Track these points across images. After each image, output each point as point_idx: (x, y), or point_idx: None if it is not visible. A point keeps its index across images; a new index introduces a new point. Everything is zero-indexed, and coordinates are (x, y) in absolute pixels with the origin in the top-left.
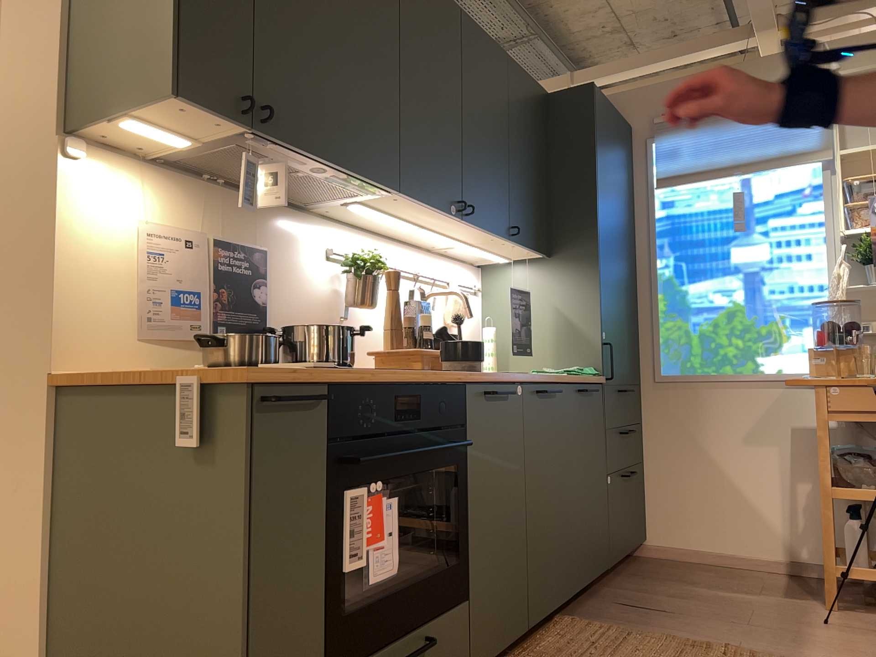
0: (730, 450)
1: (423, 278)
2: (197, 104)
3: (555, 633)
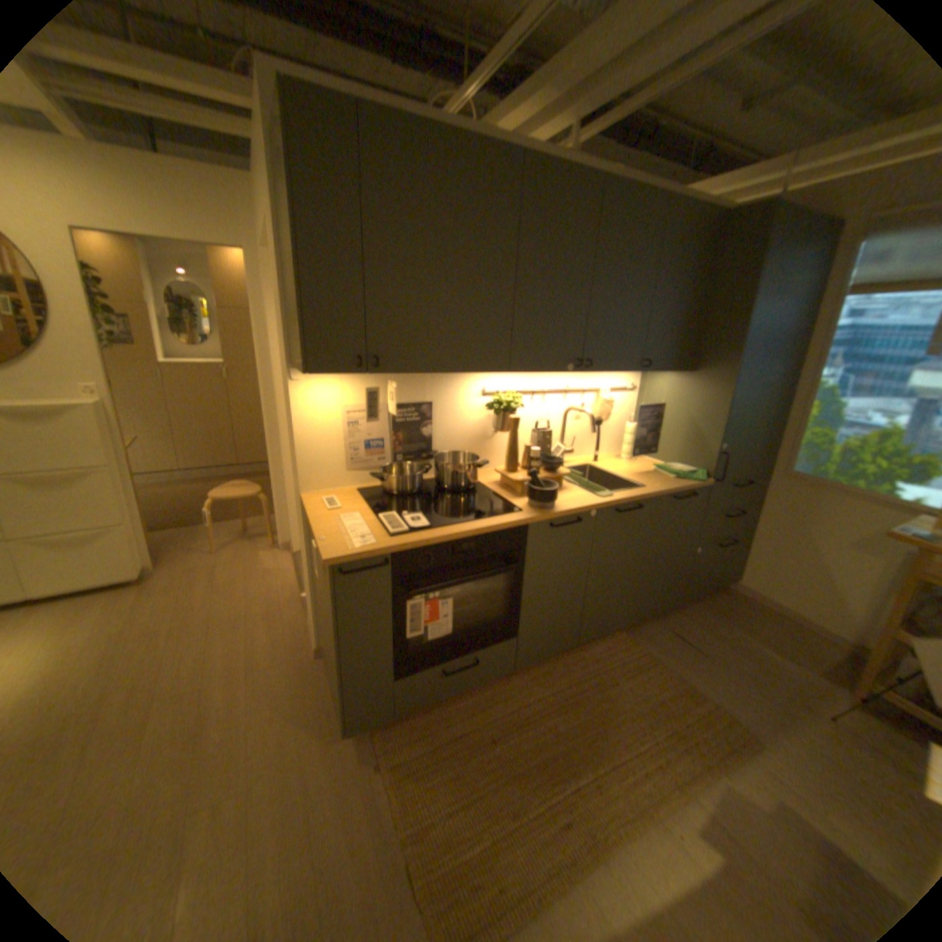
0: (835, 548)
1: (572, 390)
2: (323, 372)
3: (605, 645)
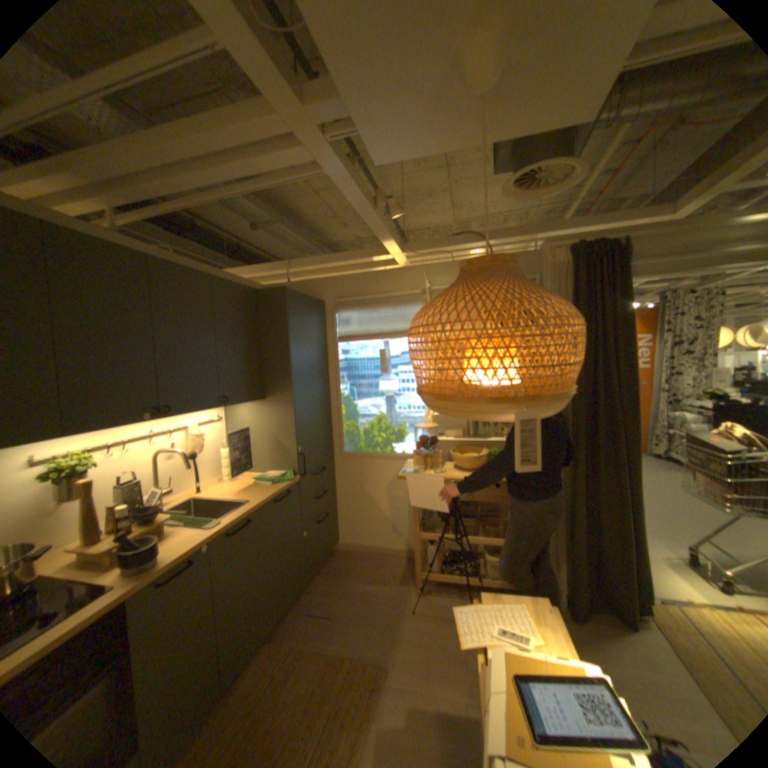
0: (379, 494)
1: (158, 434)
2: None
3: (250, 672)
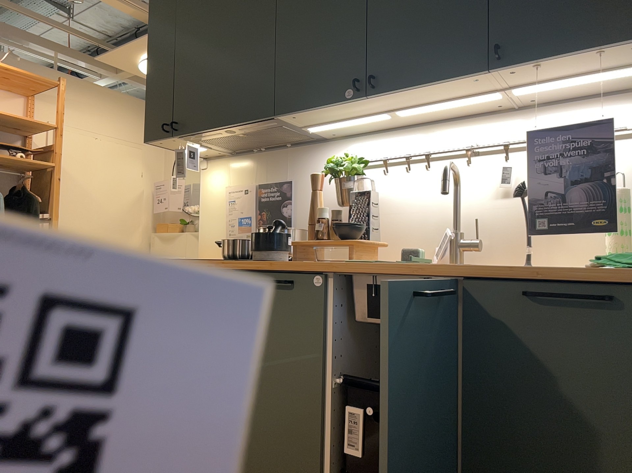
0: None
1: (488, 150)
2: (155, 140)
3: None
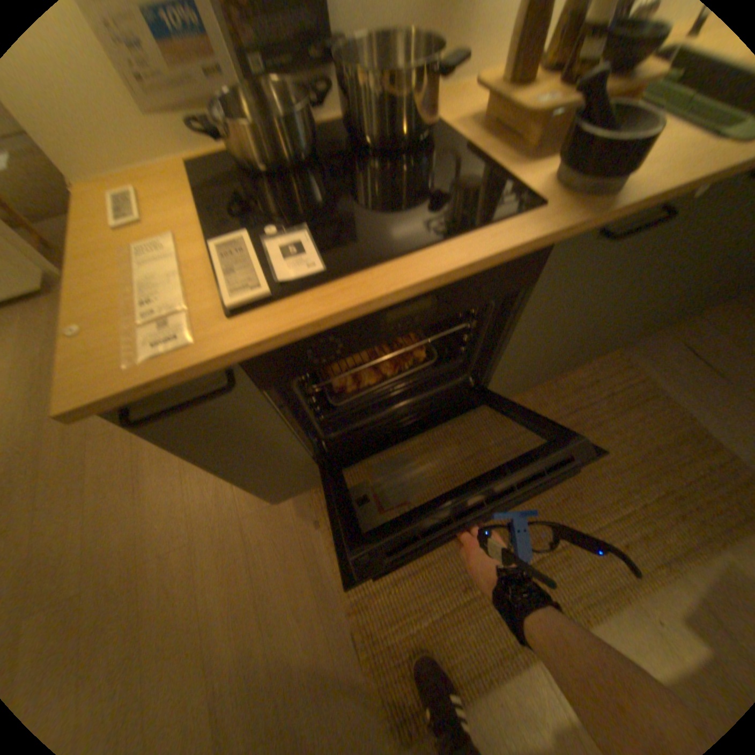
0: None
1: None
2: None
3: (590, 366)
